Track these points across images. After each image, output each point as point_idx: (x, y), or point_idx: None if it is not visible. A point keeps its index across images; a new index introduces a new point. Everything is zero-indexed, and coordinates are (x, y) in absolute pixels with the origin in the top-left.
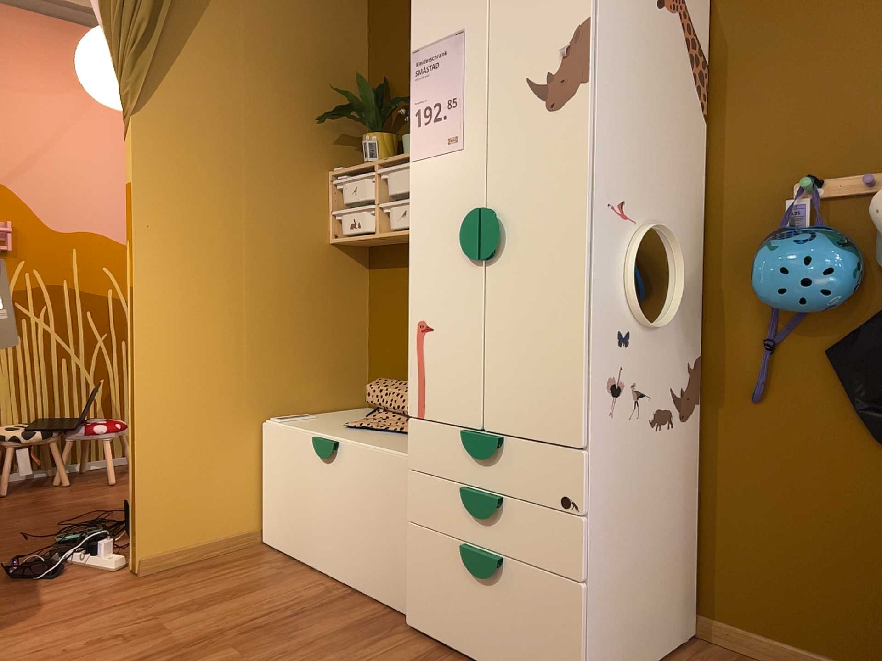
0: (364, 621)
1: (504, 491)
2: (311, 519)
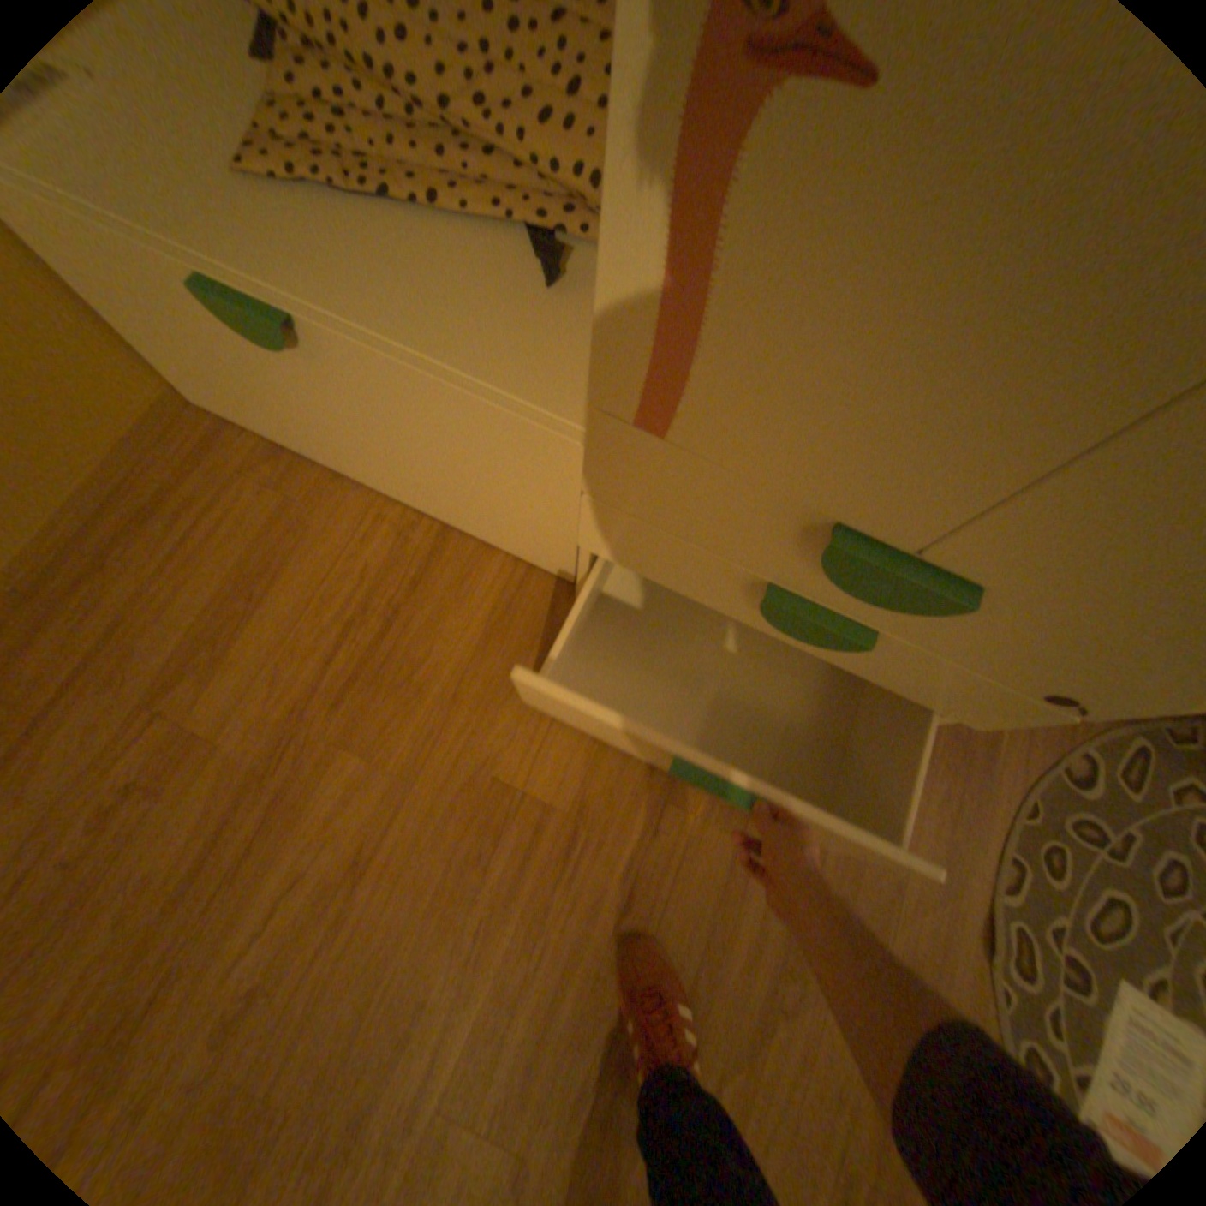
0: (503, 604)
1: (892, 627)
2: (295, 417)
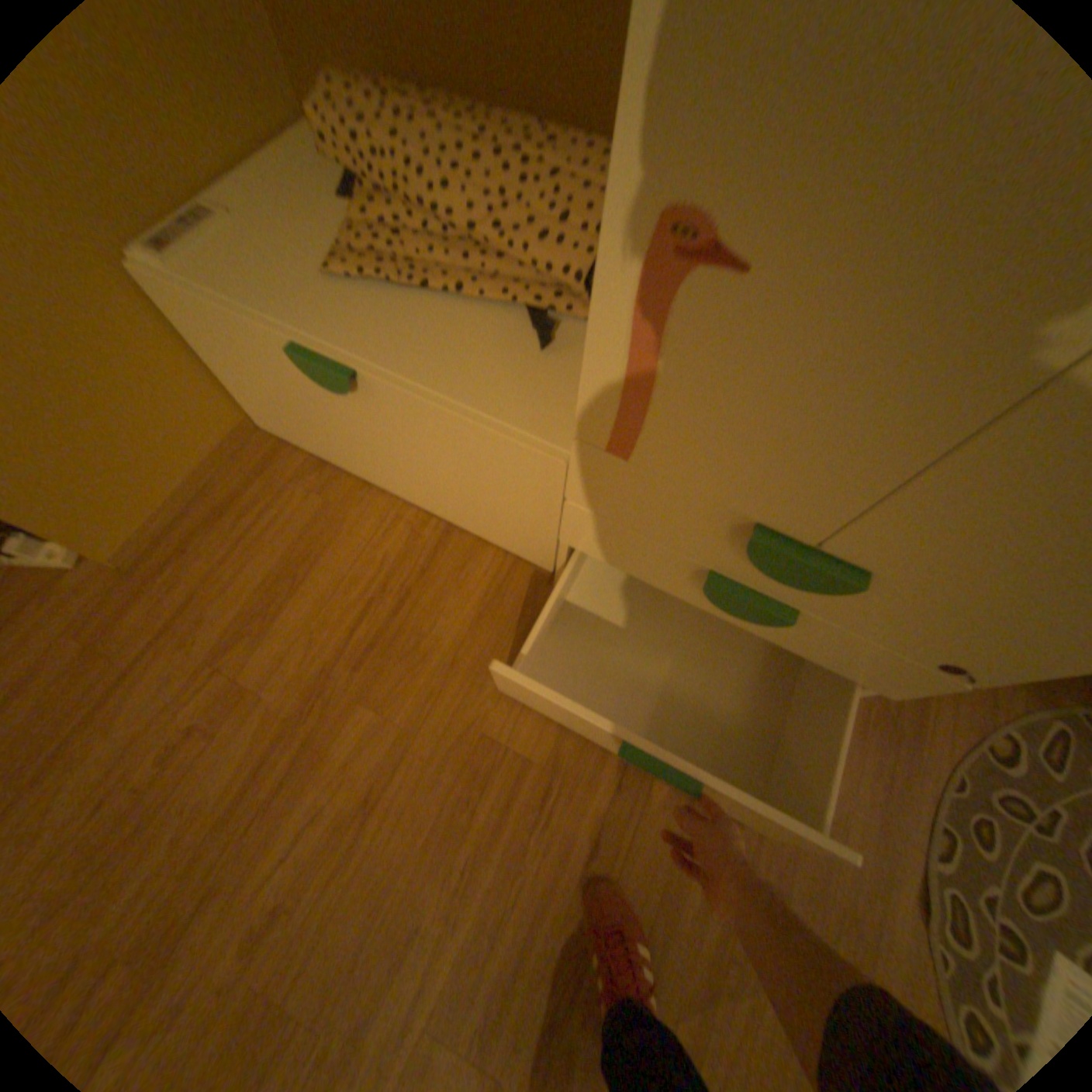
0: (493, 588)
1: (809, 606)
2: (341, 439)
